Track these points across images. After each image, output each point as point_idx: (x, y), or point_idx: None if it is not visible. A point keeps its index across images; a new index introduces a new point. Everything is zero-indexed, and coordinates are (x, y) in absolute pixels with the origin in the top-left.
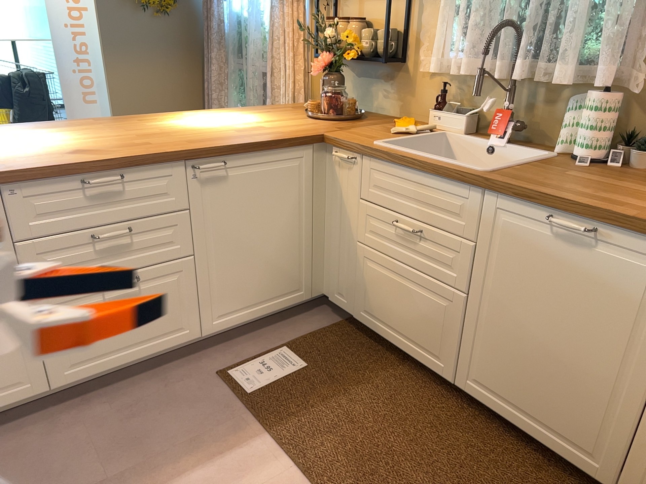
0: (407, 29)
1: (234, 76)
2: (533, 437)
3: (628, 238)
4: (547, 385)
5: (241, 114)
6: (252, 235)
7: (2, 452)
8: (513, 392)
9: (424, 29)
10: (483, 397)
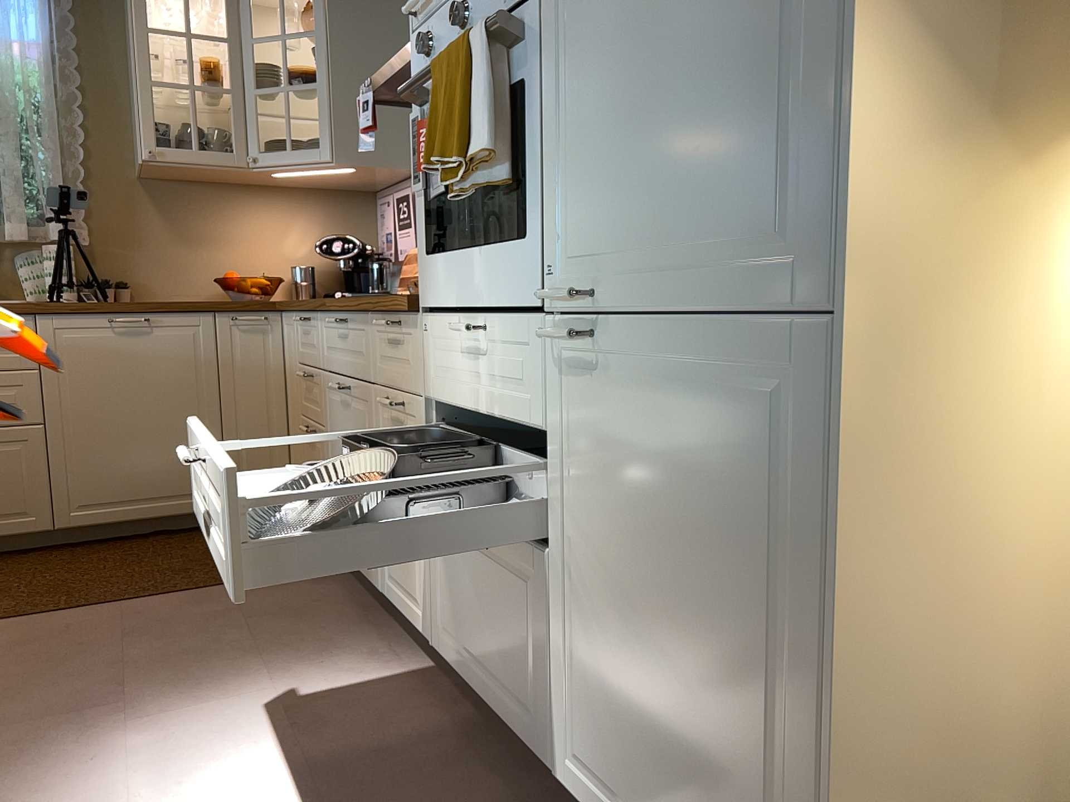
0: None
1: None
2: (154, 517)
3: (171, 317)
4: (150, 460)
5: None
6: None
7: None
8: (123, 489)
9: None
10: (93, 518)
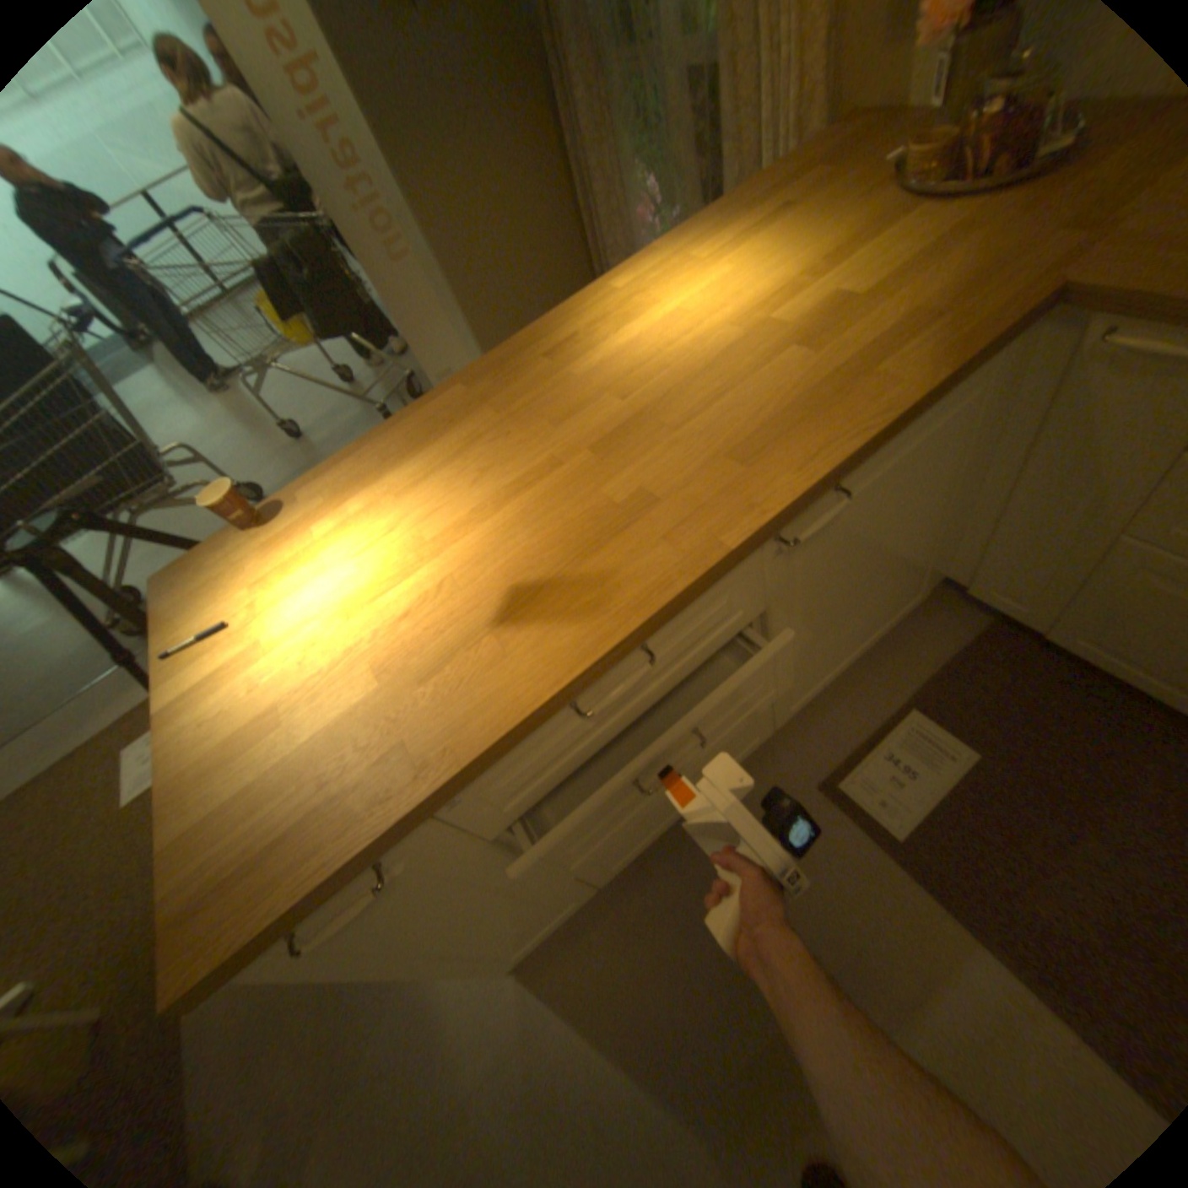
0: None
1: (619, 96)
2: None
3: None
4: None
5: (736, 243)
6: (865, 573)
7: (575, 988)
8: None
9: None
10: None
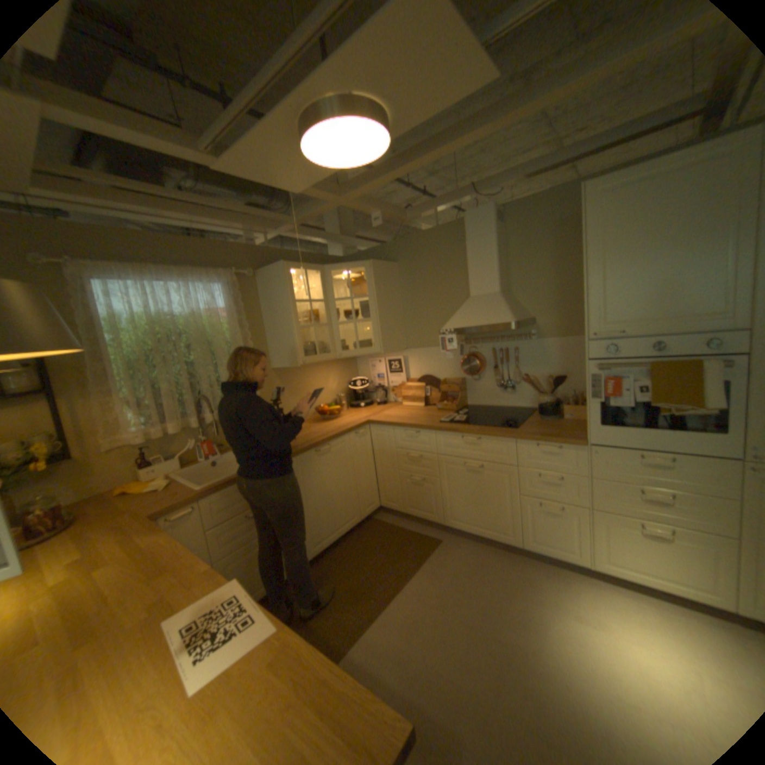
0: (57, 430)
1: None
2: (339, 538)
3: (335, 442)
4: (336, 512)
5: None
6: None
7: None
8: (328, 530)
9: (96, 422)
10: (320, 550)
